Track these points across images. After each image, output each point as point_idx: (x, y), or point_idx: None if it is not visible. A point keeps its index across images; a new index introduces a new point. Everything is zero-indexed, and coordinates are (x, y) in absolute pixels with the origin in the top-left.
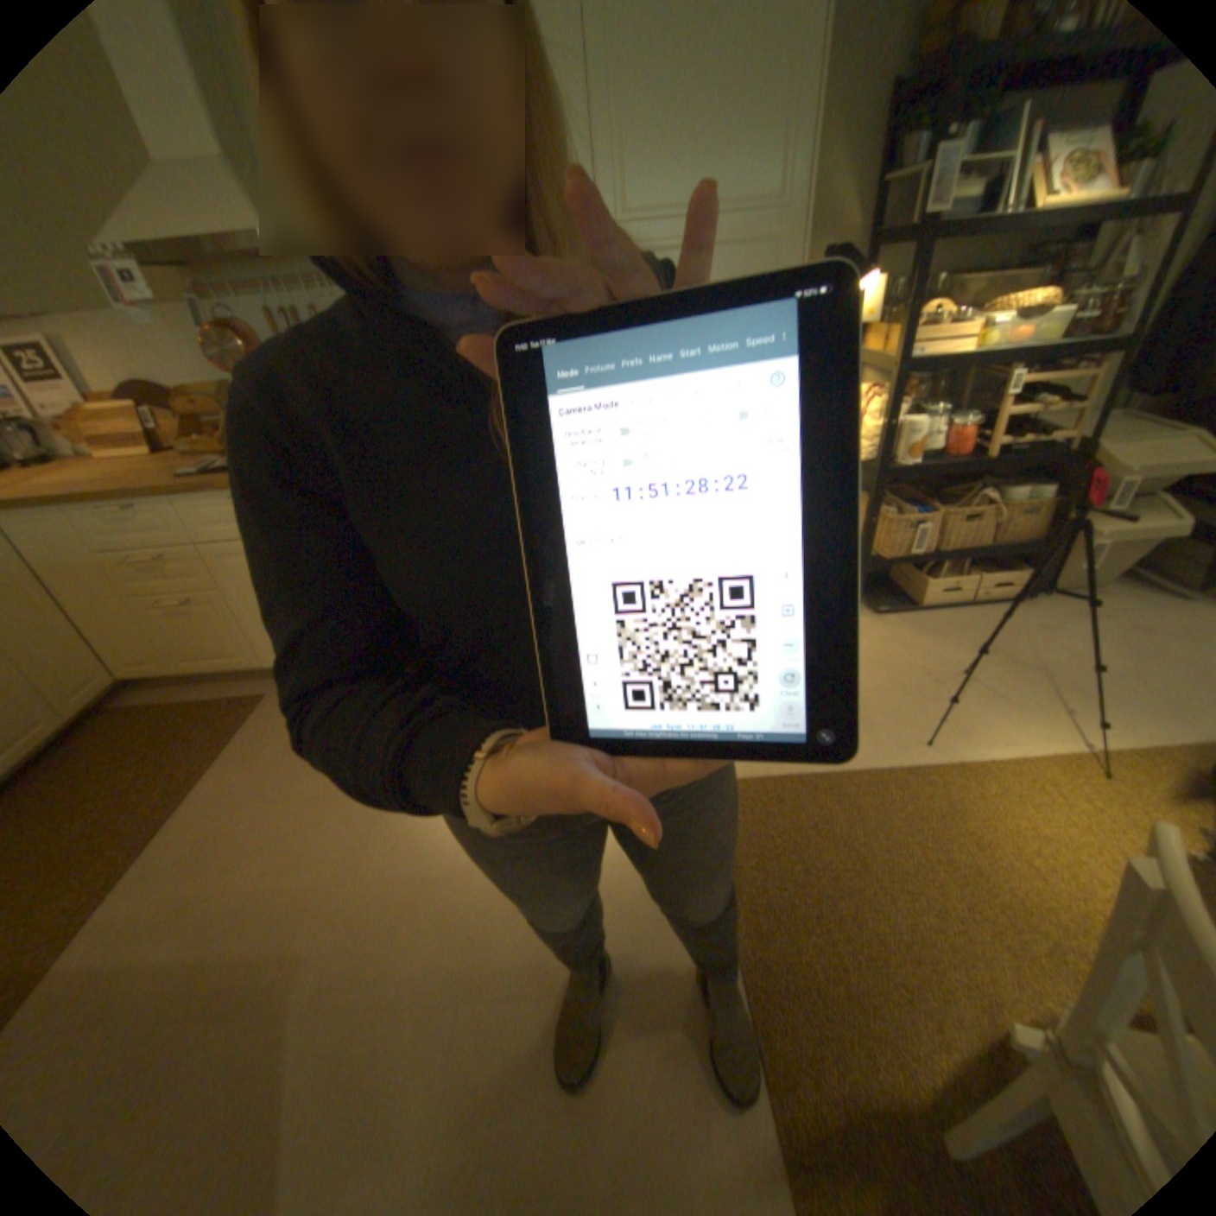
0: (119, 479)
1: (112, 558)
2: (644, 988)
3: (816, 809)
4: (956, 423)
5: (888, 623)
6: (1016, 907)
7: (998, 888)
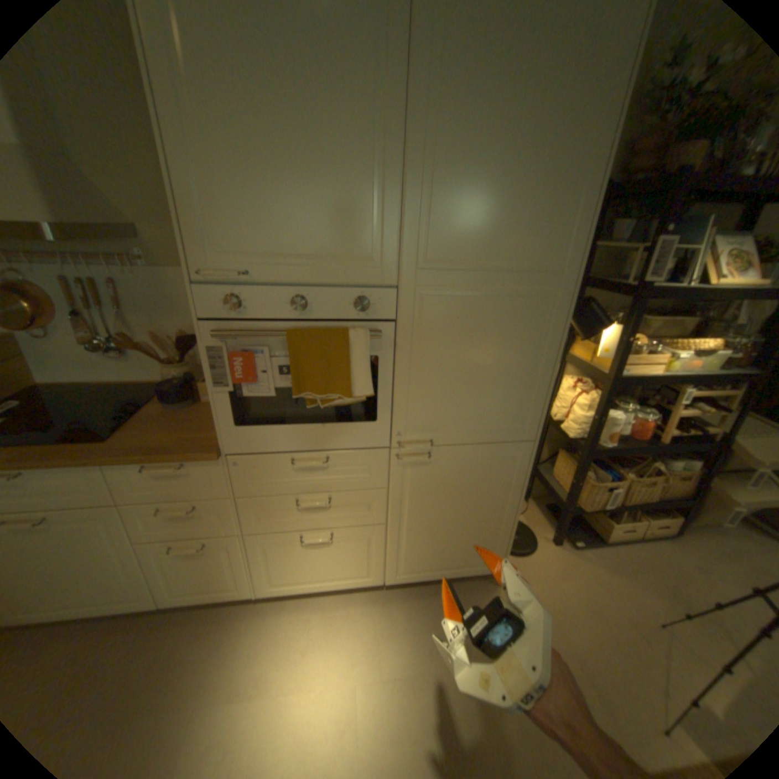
0: None
1: None
2: None
3: None
4: (641, 417)
5: (587, 560)
6: None
7: None
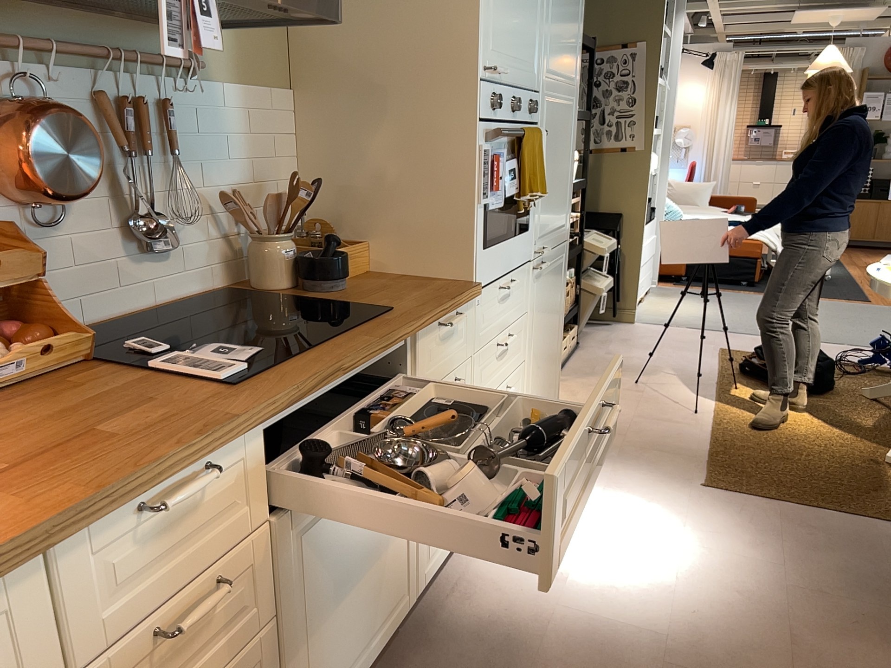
0: (59, 442)
1: (112, 660)
2: (878, 553)
3: (739, 457)
4: None
5: (566, 379)
6: (813, 436)
7: (801, 435)
